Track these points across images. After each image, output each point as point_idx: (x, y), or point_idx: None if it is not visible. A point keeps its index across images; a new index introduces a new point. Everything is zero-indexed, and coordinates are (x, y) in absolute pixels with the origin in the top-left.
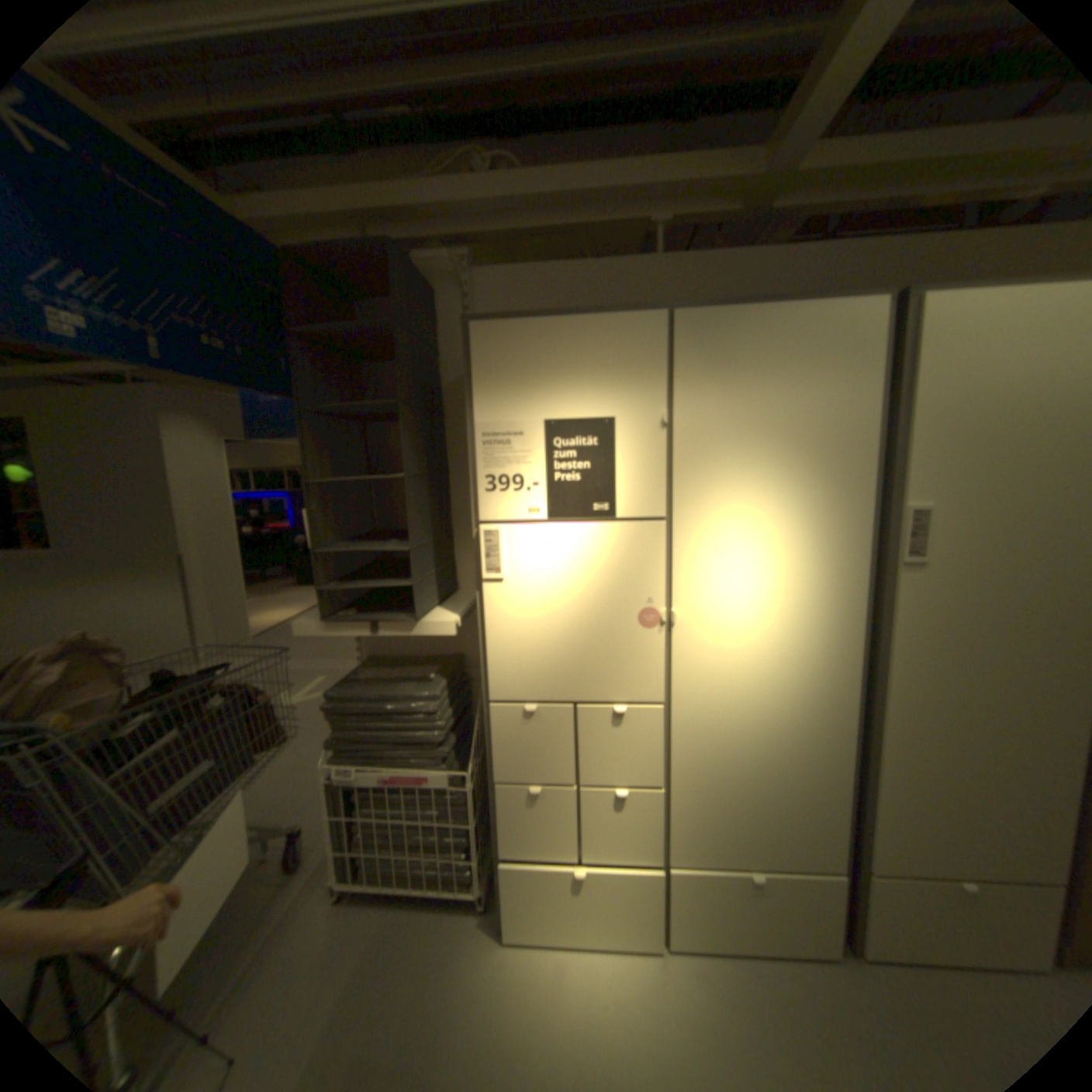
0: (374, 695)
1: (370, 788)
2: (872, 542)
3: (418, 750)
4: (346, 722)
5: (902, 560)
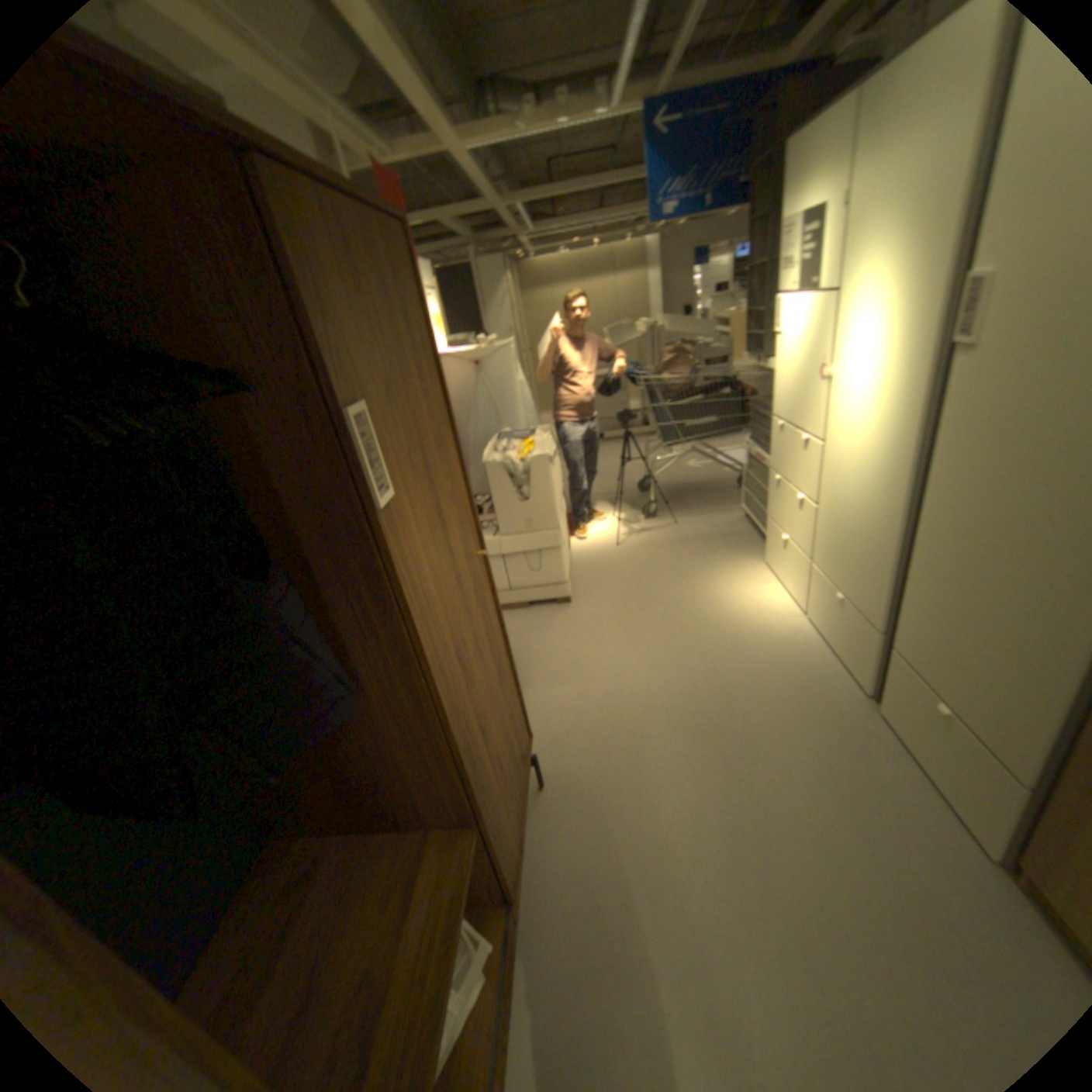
0: (766, 404)
1: (754, 456)
2: (947, 316)
3: (768, 441)
4: (756, 416)
5: (961, 338)
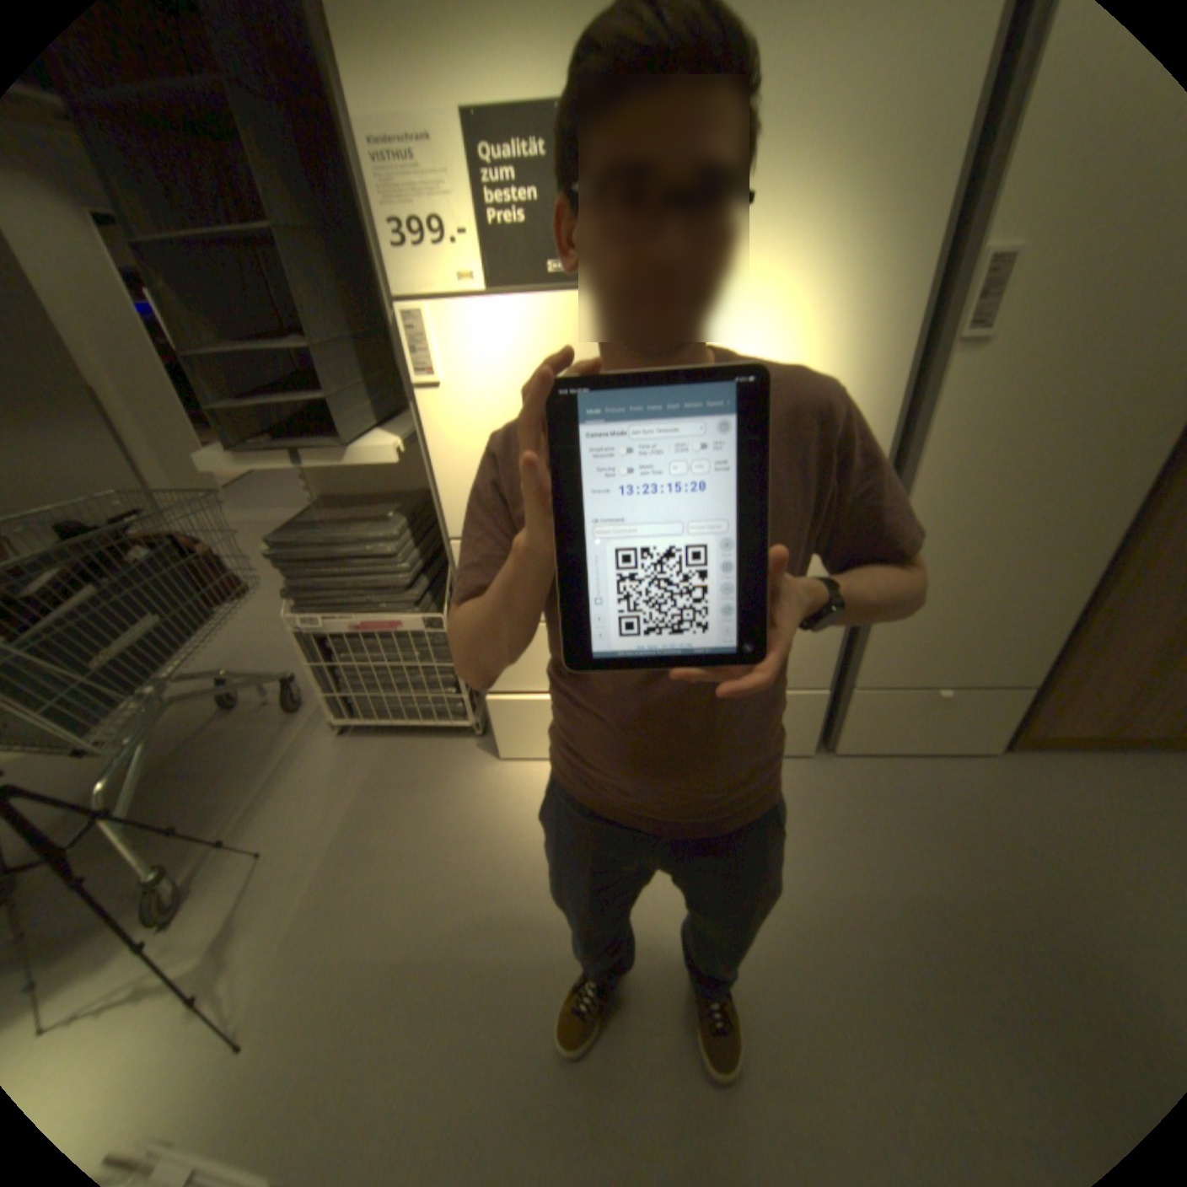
0: (323, 538)
1: (343, 633)
2: (924, 309)
3: (386, 593)
4: (299, 568)
5: (959, 334)
